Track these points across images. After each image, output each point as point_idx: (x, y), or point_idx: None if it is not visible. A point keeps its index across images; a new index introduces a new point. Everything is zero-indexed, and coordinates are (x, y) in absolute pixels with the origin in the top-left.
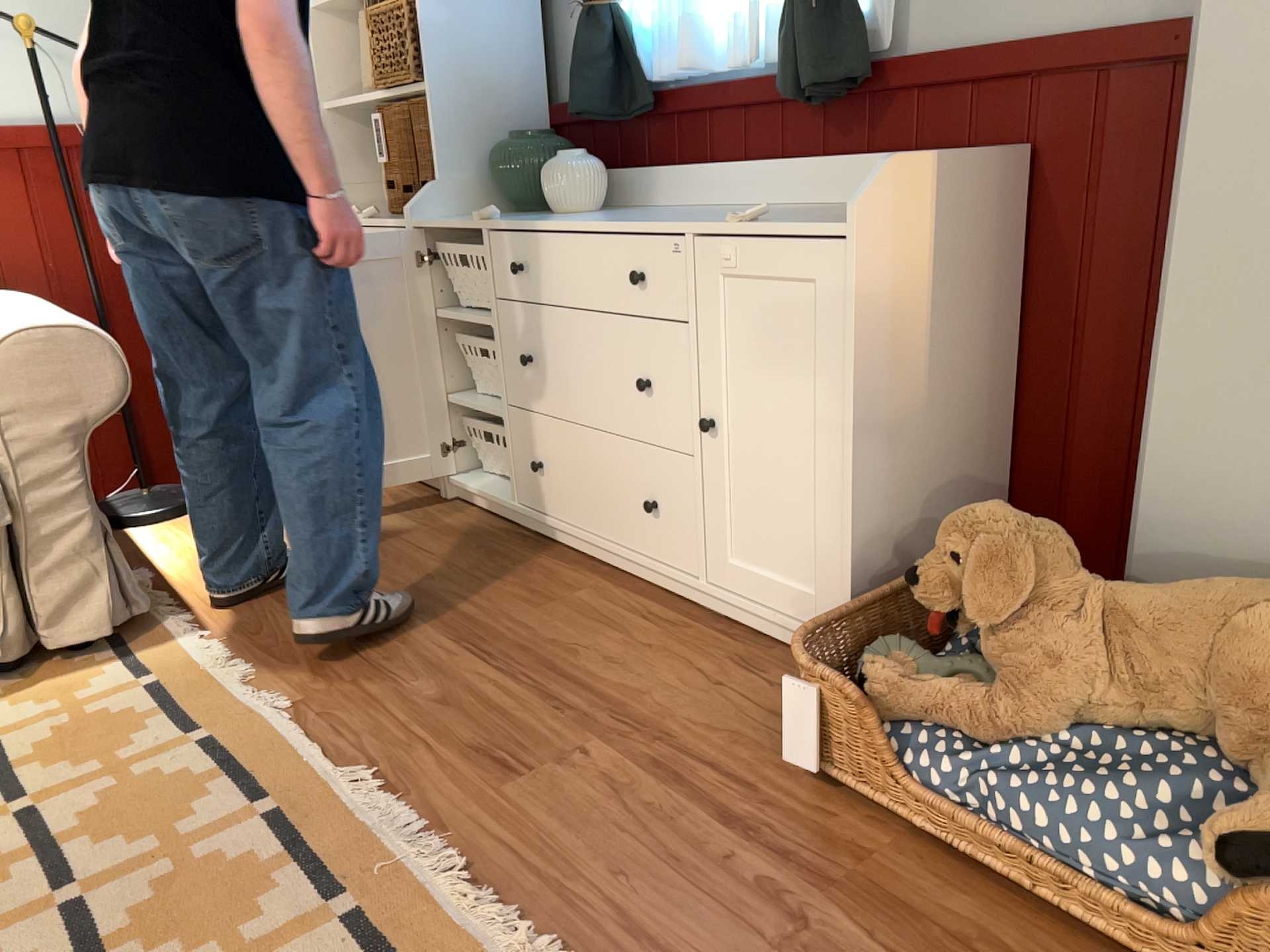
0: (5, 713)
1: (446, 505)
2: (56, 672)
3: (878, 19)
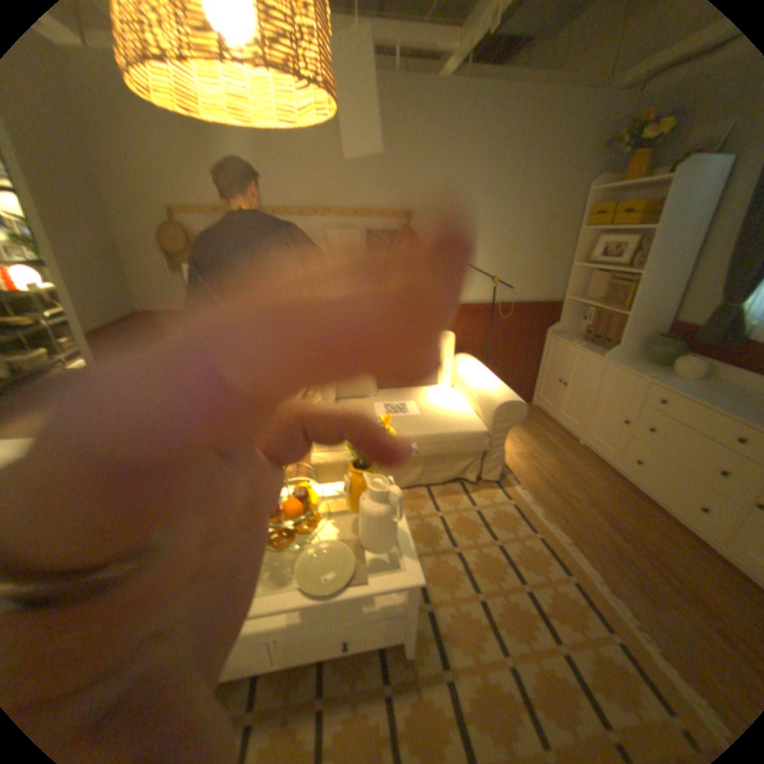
0: (475, 500)
1: (582, 448)
2: (482, 487)
3: None
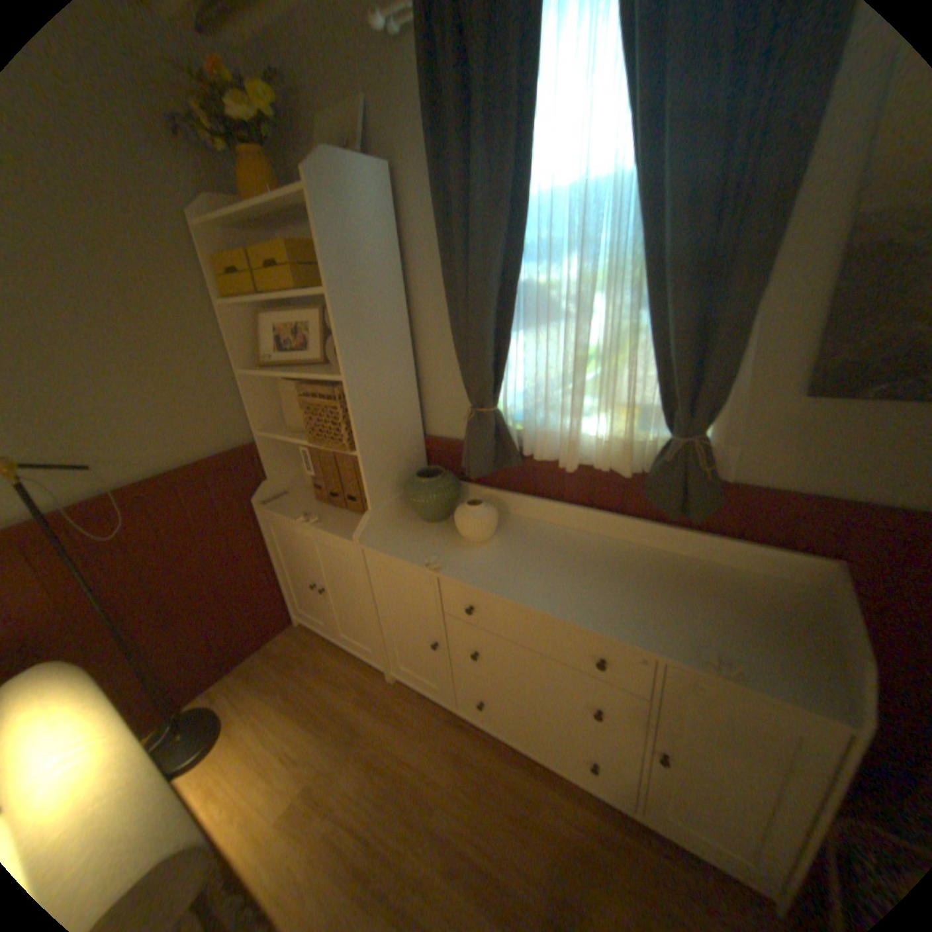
0: None
1: (395, 691)
2: None
3: (726, 460)
